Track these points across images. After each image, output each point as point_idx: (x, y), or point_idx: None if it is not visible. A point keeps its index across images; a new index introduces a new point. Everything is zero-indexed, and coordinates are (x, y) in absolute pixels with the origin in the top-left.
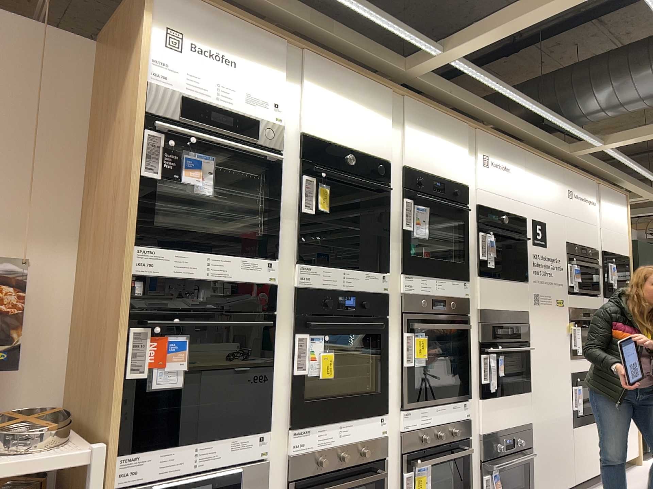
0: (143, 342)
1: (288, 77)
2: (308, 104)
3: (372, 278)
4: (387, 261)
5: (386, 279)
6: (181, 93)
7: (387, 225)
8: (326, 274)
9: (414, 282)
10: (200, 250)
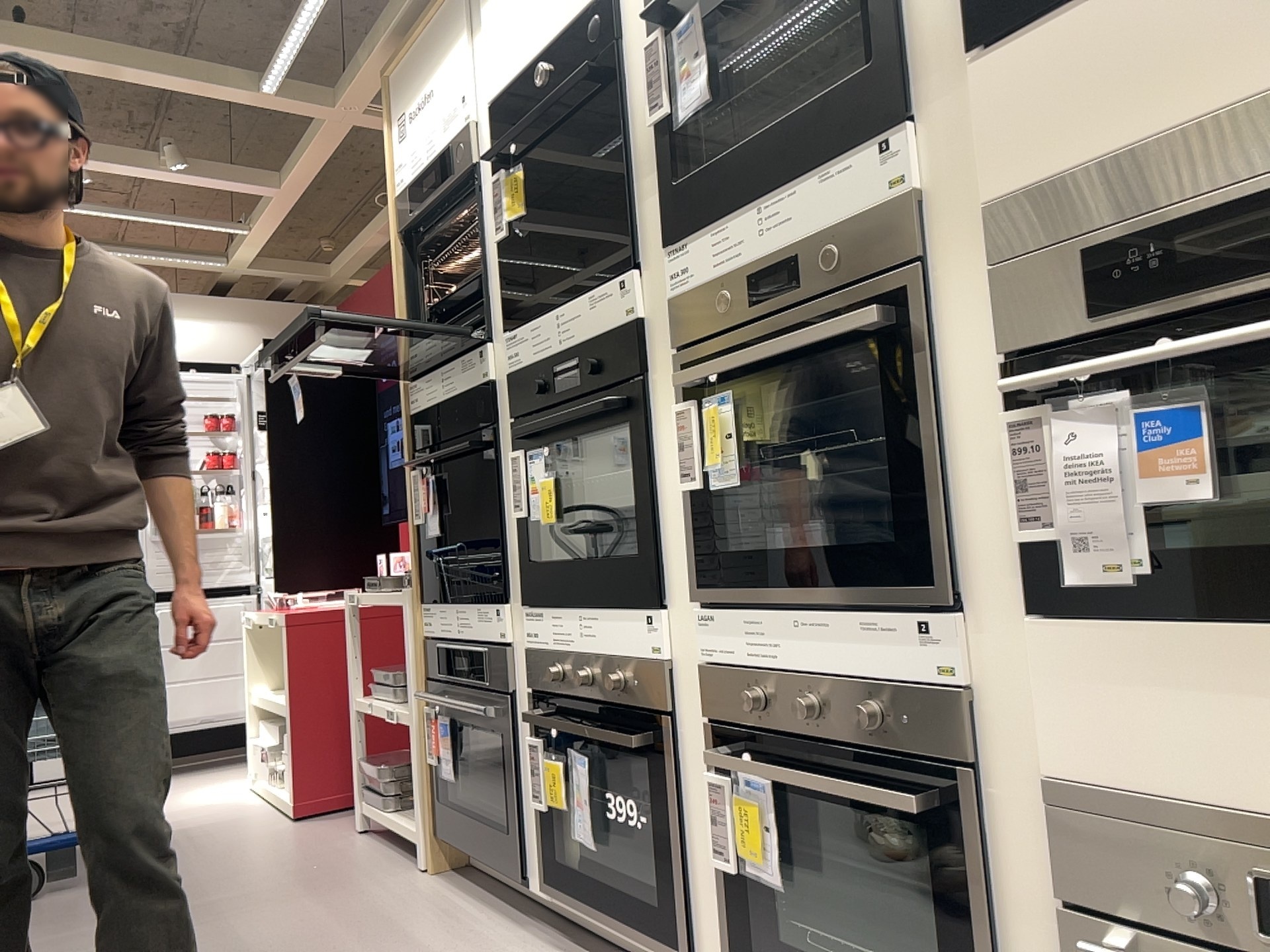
0: (412, 491)
1: (468, 30)
2: (484, 44)
3: (600, 299)
4: (640, 236)
5: (629, 286)
6: (405, 185)
7: (632, 141)
8: (532, 333)
9: (698, 252)
10: (433, 368)
